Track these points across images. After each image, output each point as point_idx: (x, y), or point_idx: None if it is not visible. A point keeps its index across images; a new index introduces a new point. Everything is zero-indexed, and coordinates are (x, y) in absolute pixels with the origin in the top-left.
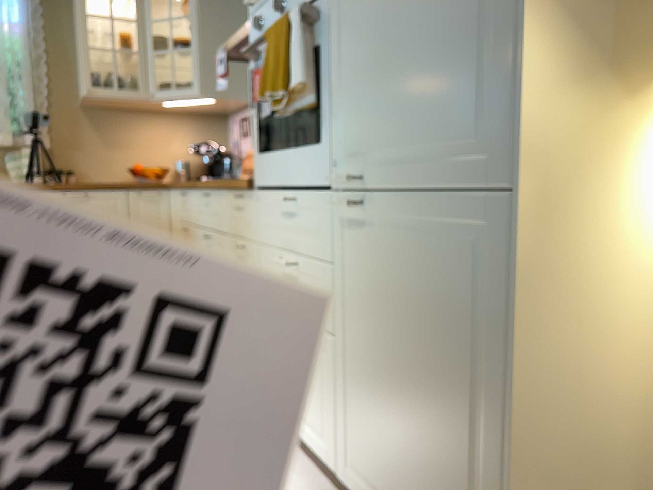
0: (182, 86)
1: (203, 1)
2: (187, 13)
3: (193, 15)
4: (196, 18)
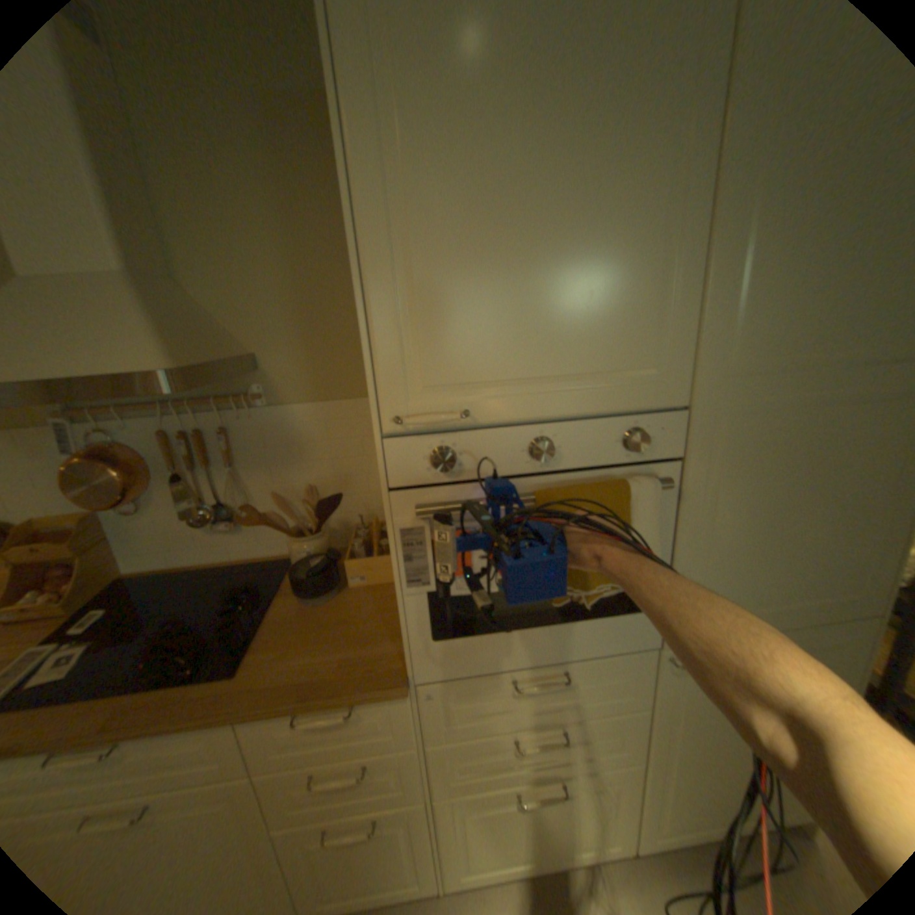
0: None
1: None
2: None
3: None
4: None
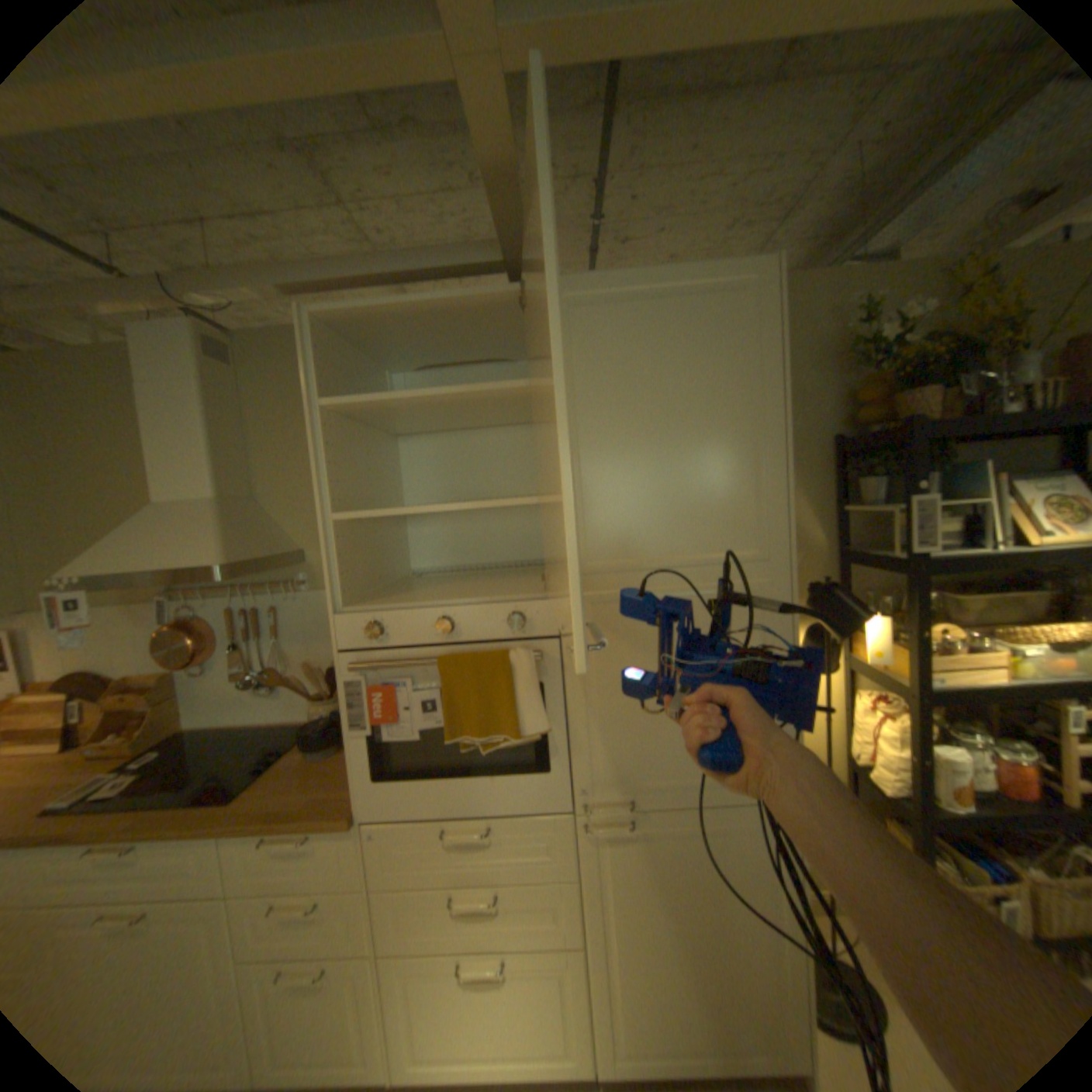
0: None
1: None
2: None
3: None
4: None
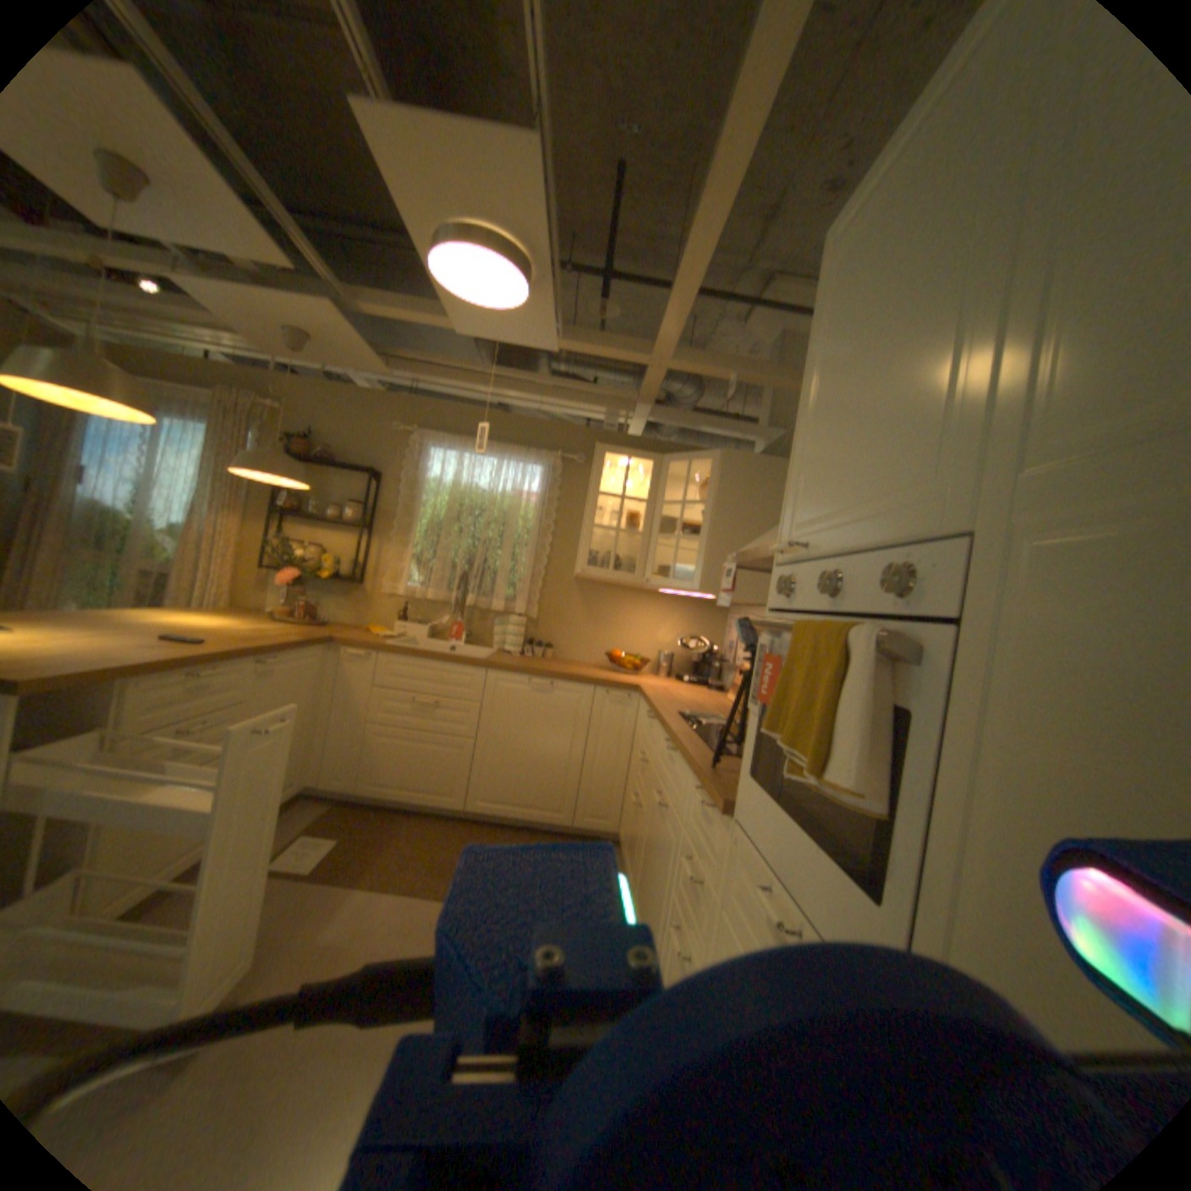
0: (682, 574)
1: (724, 490)
2: (703, 499)
3: (709, 502)
4: (711, 505)
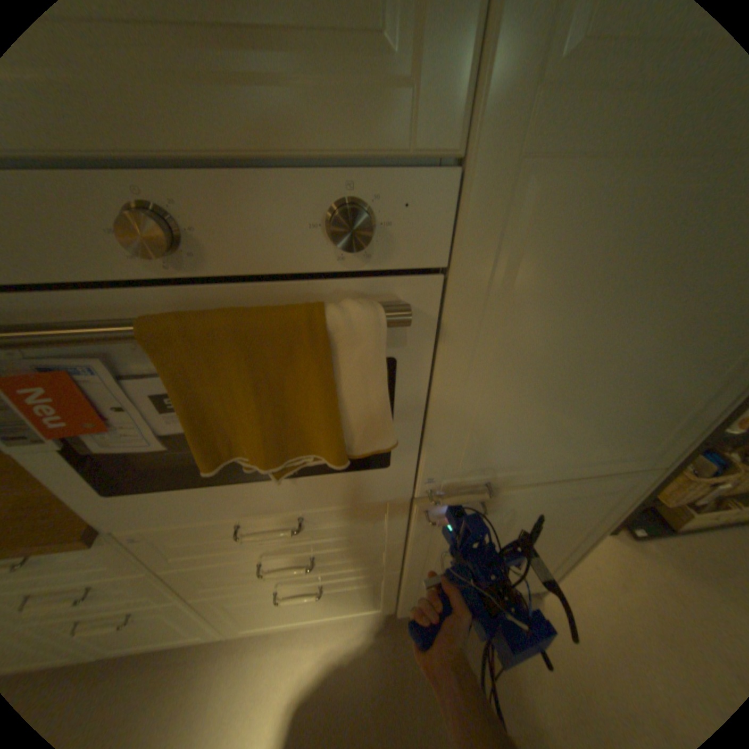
0: None
1: None
2: None
3: None
4: None
